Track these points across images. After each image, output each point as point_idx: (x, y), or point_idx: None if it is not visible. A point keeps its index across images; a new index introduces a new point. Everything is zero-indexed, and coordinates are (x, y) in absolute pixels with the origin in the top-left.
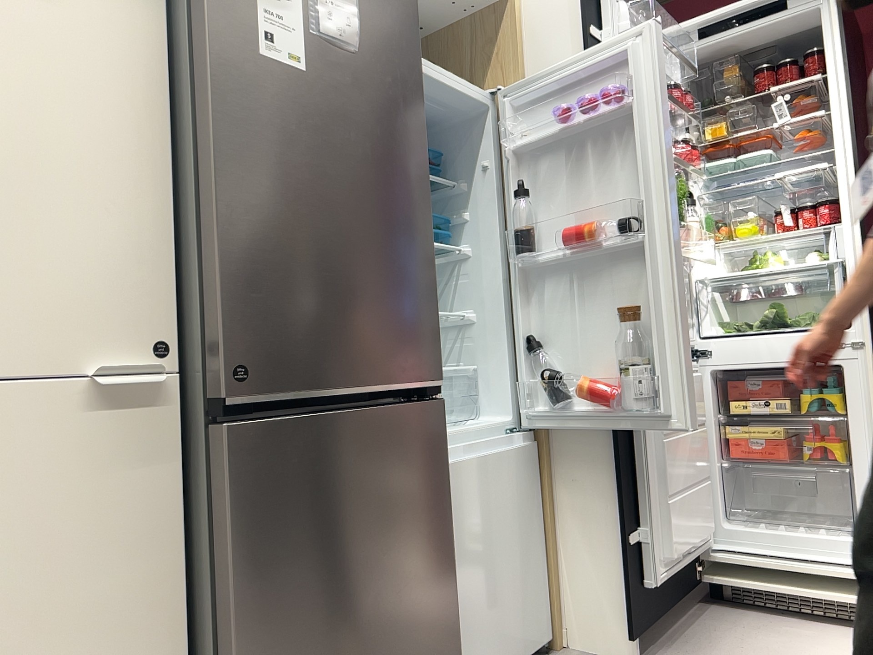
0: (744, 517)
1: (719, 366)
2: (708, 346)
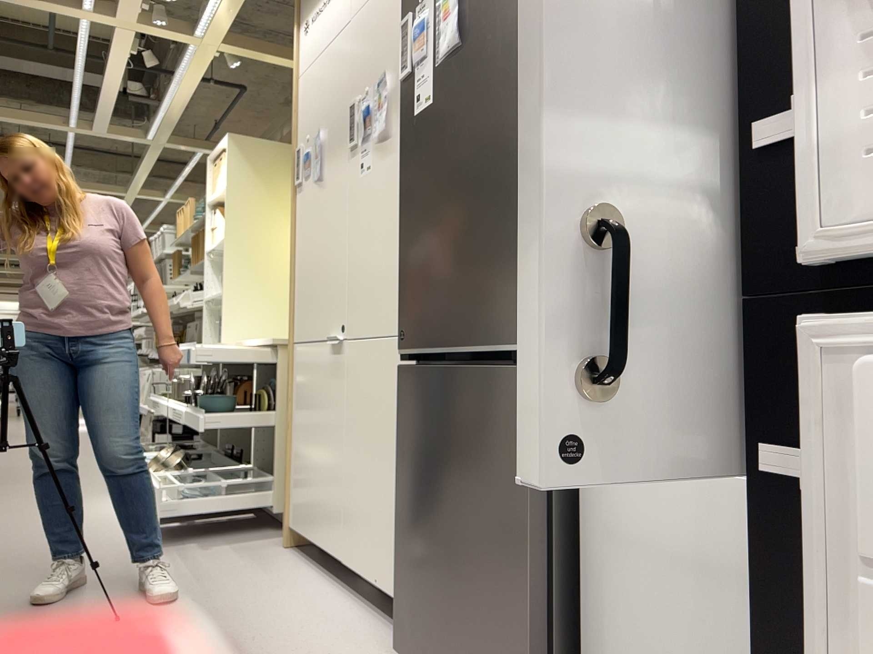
0: None
1: None
2: None
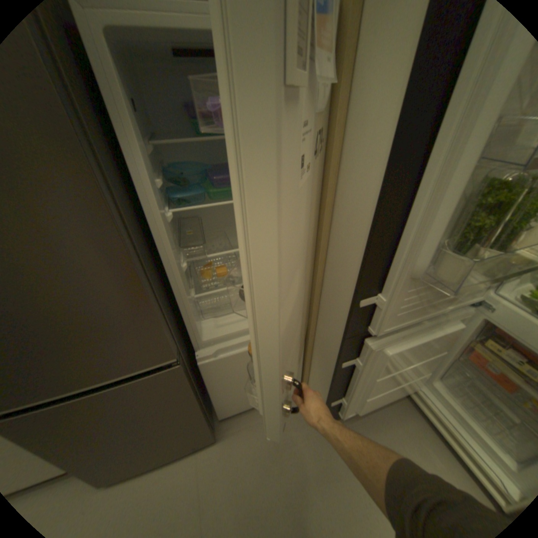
0: (460, 377)
1: (493, 321)
2: (494, 304)
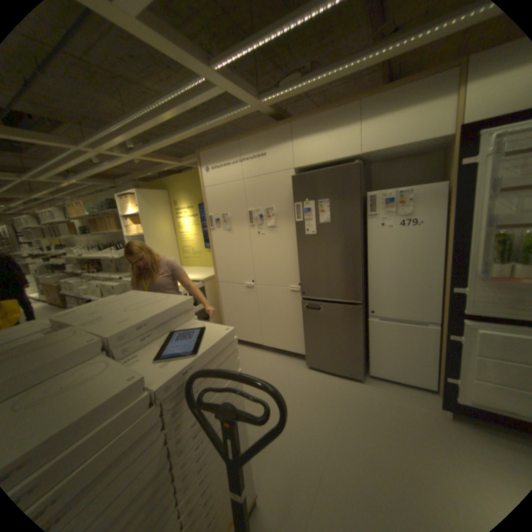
0: None
1: None
2: None
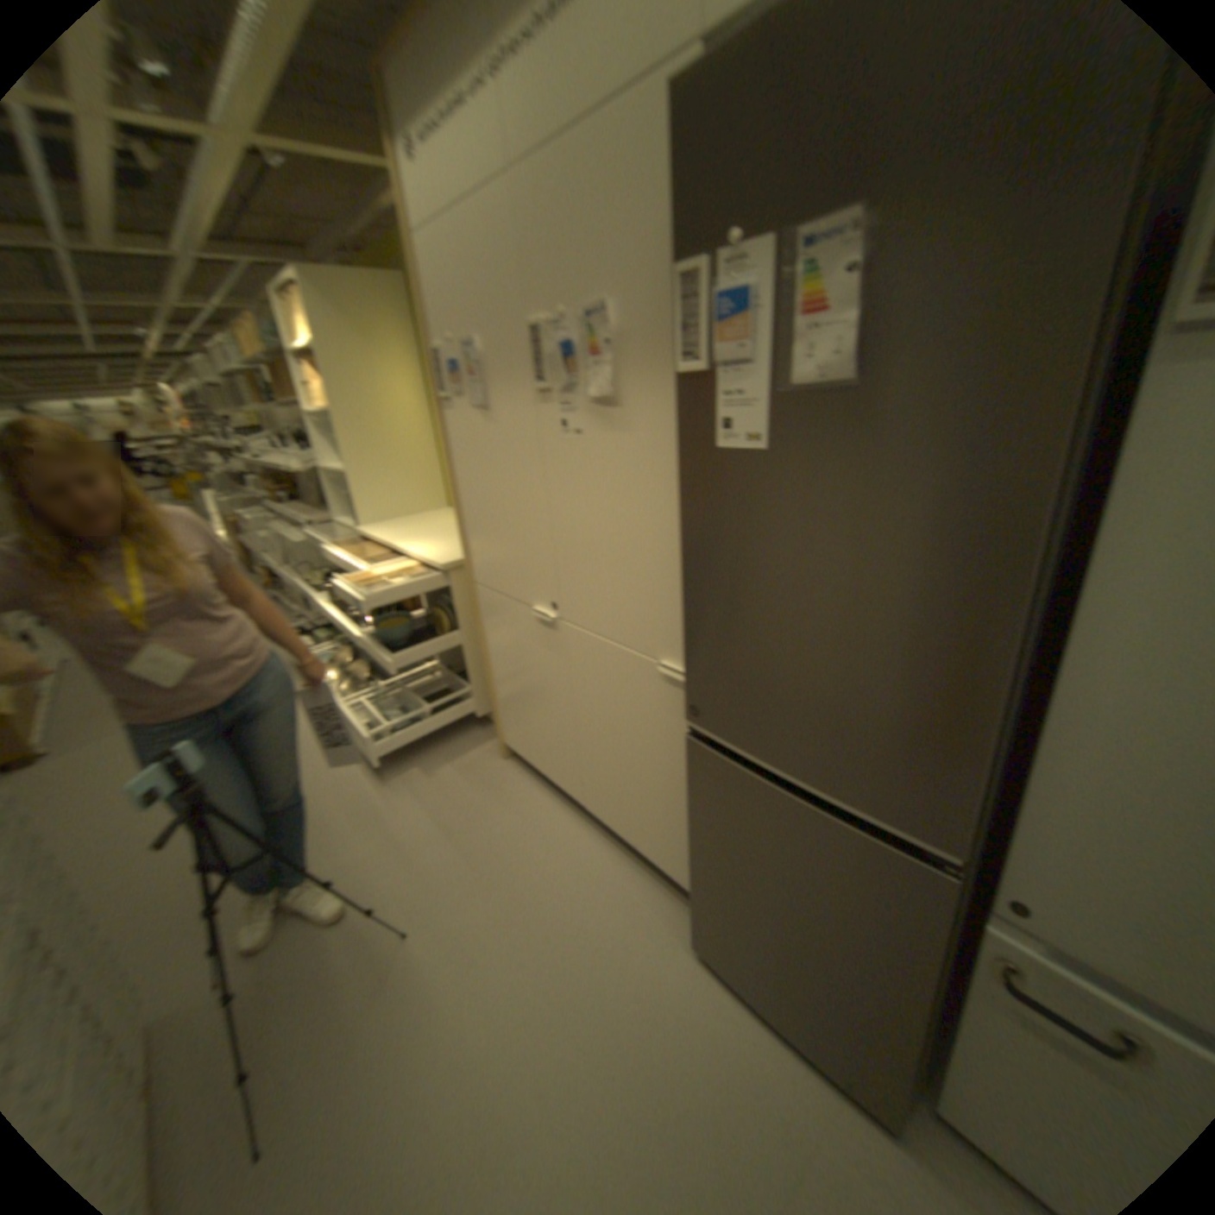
0: None
1: None
2: None
